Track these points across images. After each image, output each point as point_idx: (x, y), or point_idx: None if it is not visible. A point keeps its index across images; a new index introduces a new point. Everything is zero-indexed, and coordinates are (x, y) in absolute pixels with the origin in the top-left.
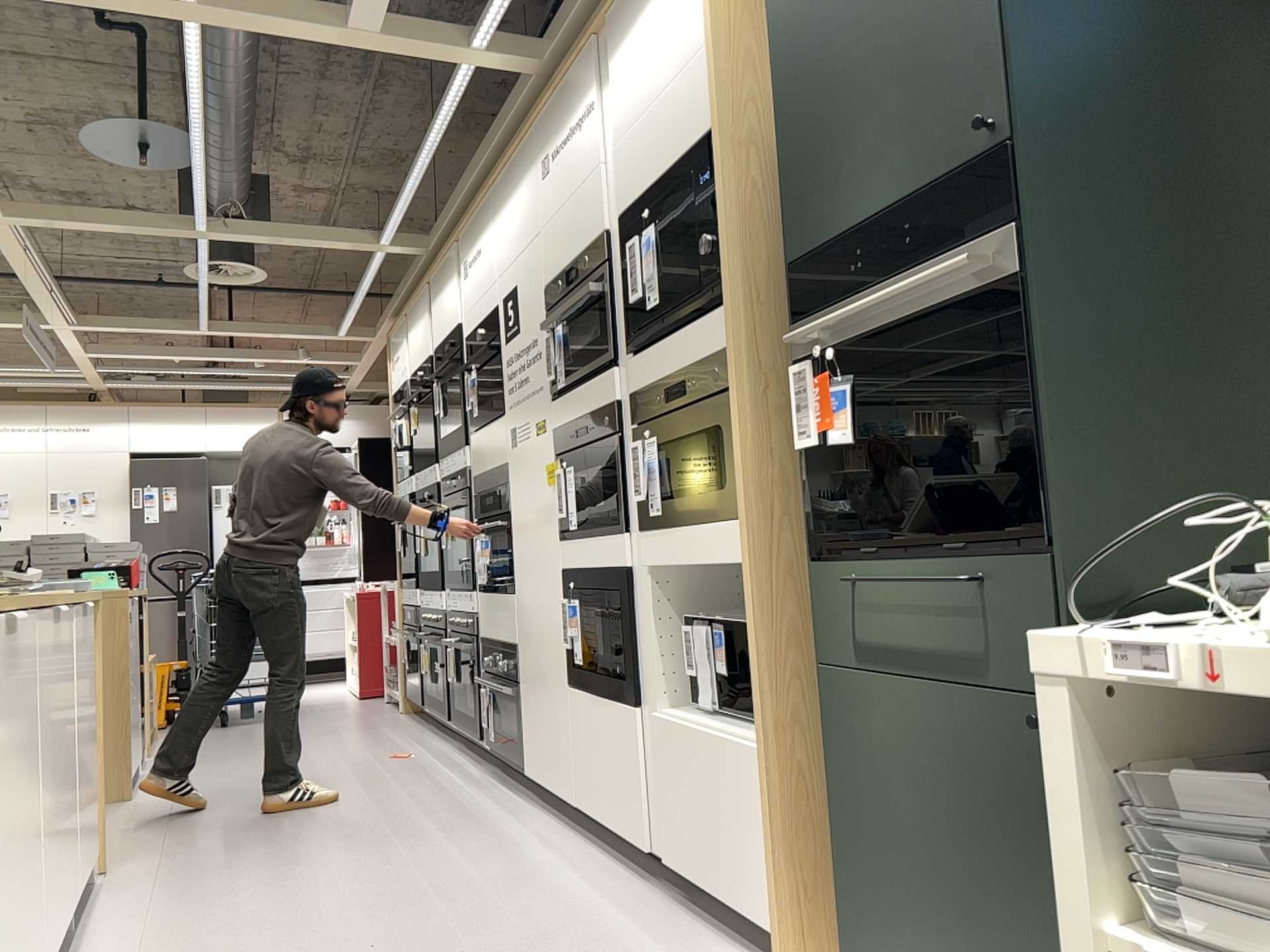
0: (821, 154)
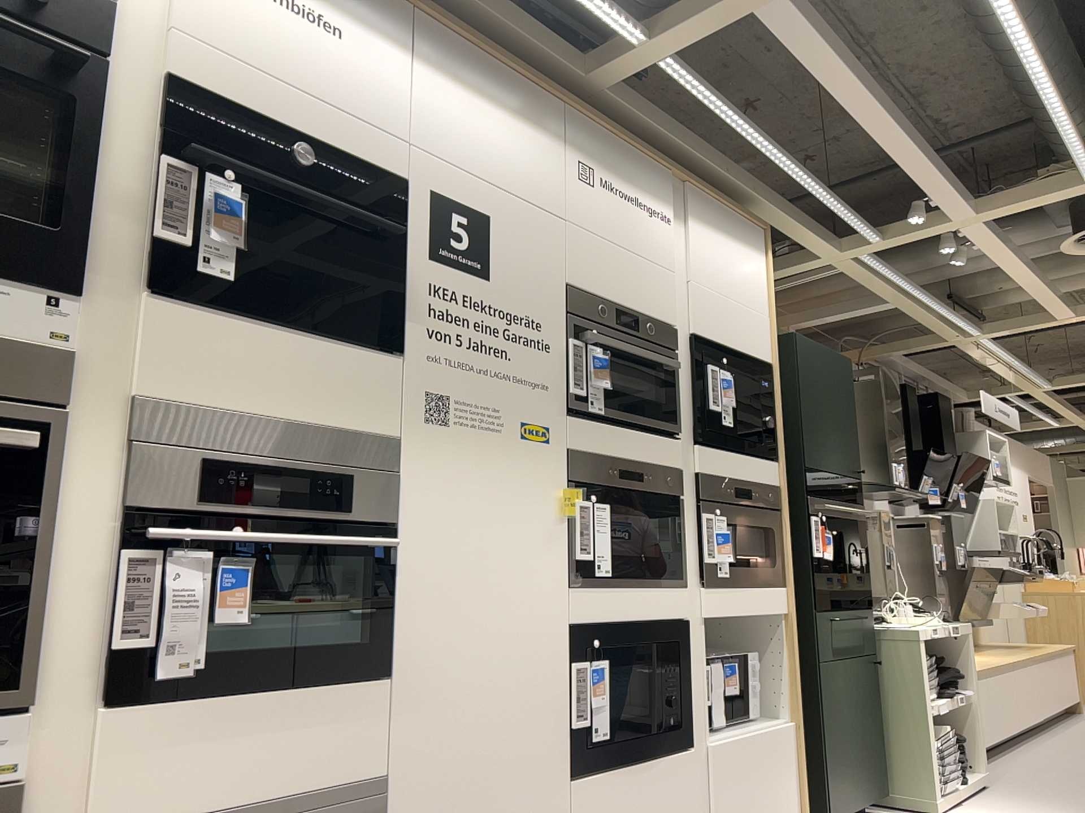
0: (813, 430)
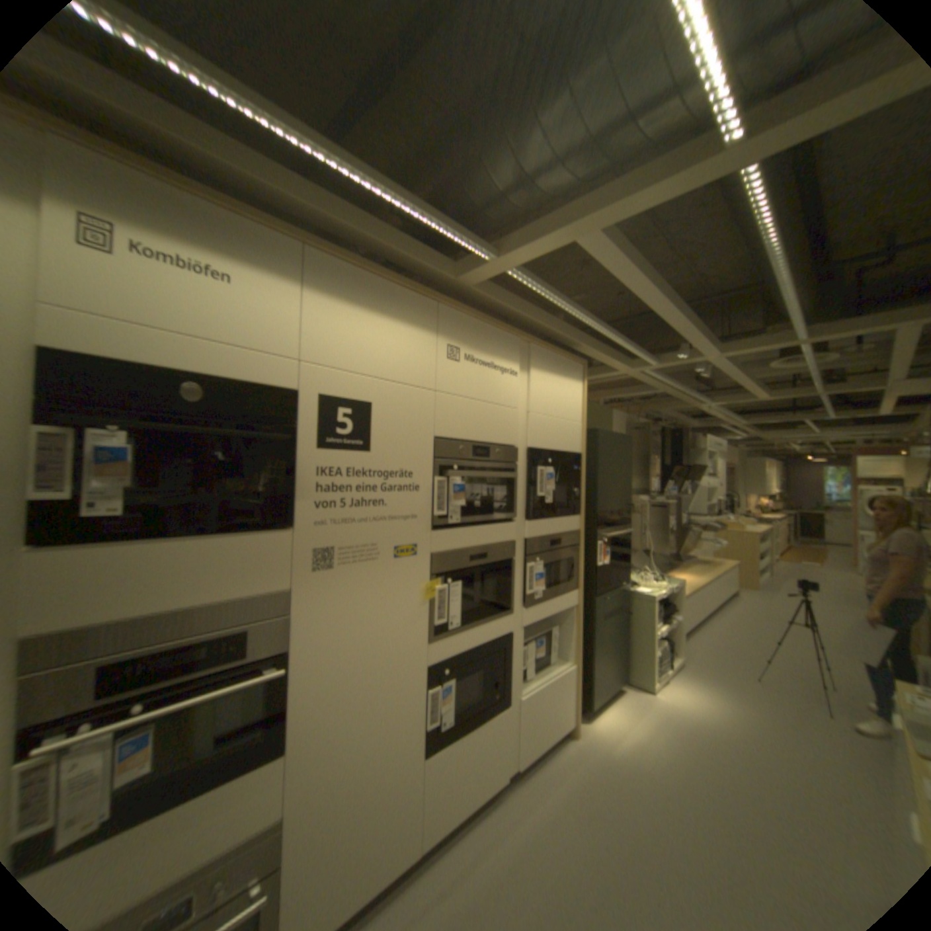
0: (606, 488)
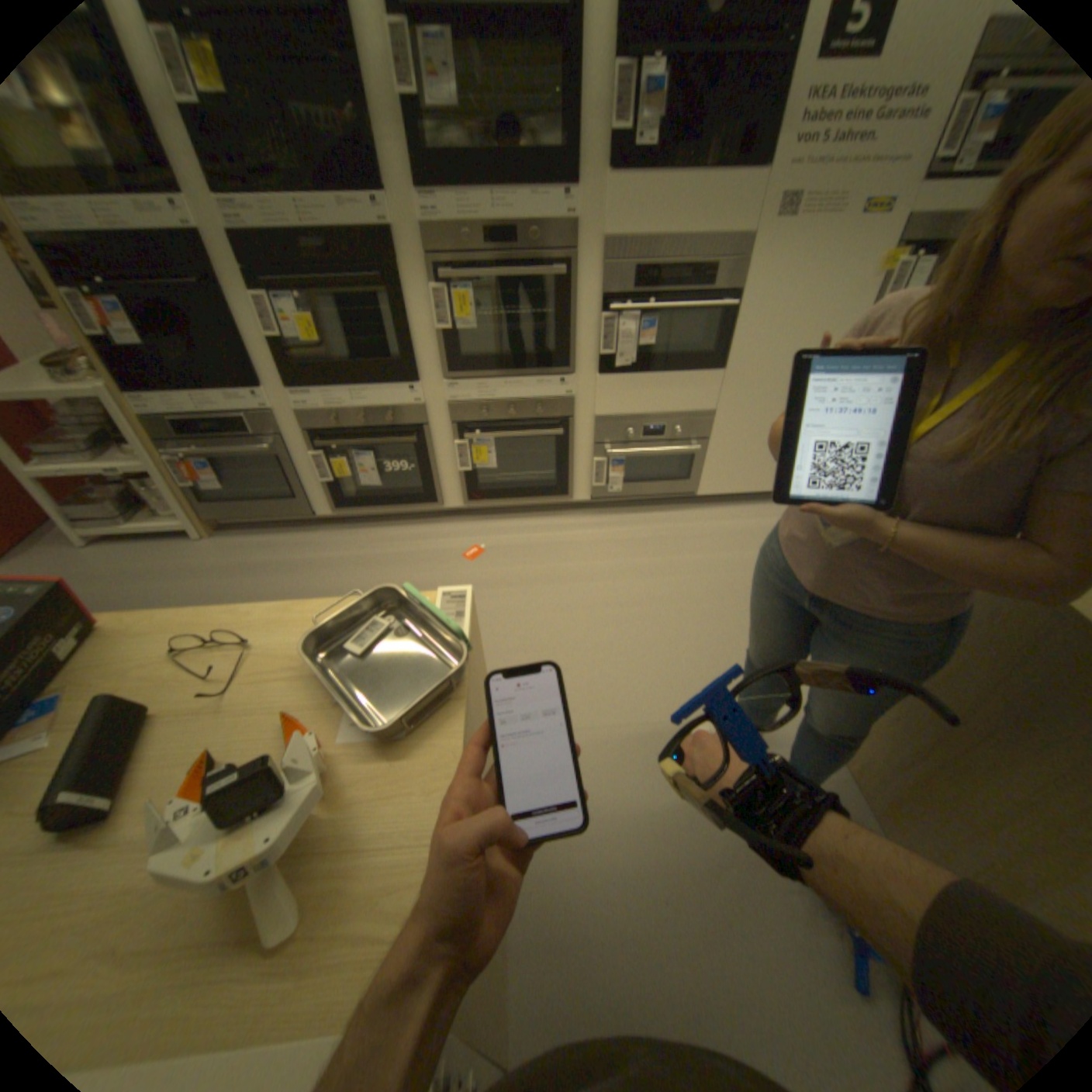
0: None
